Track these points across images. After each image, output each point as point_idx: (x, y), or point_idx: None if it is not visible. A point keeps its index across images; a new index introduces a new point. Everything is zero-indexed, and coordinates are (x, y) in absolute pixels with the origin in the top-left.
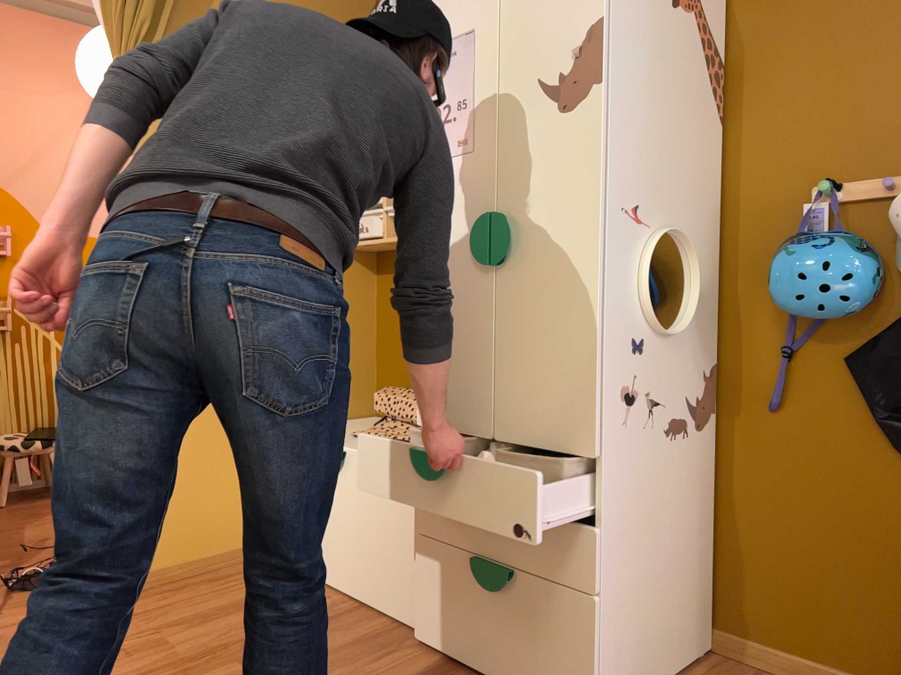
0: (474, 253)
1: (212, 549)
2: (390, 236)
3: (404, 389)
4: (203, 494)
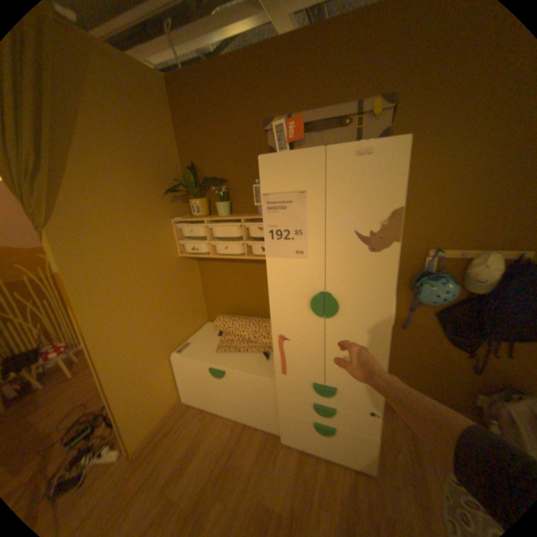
0: (310, 308)
1: (159, 417)
2: (211, 251)
3: (229, 317)
4: (148, 400)
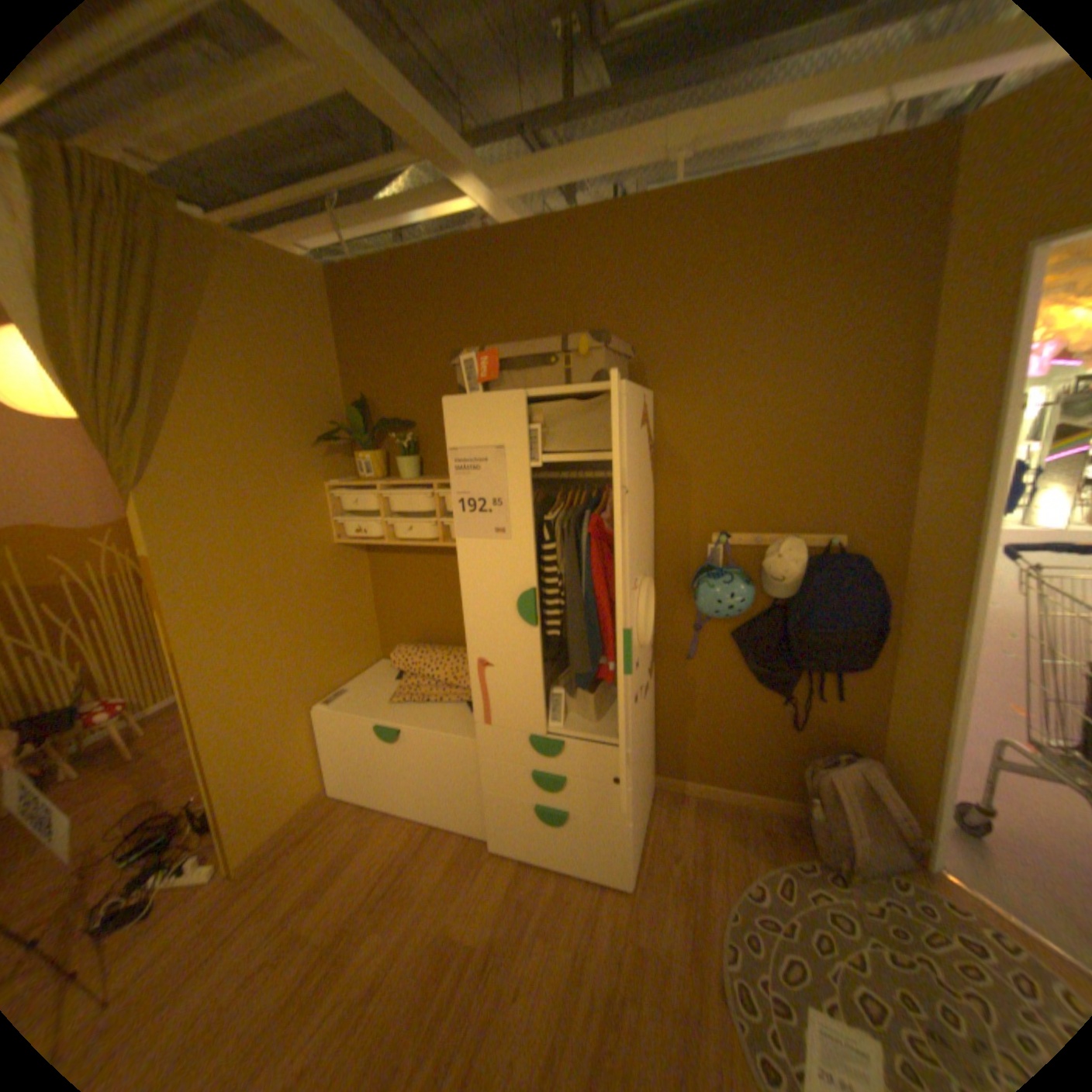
0: (519, 614)
1: (286, 816)
2: (387, 535)
3: (416, 648)
4: (270, 783)
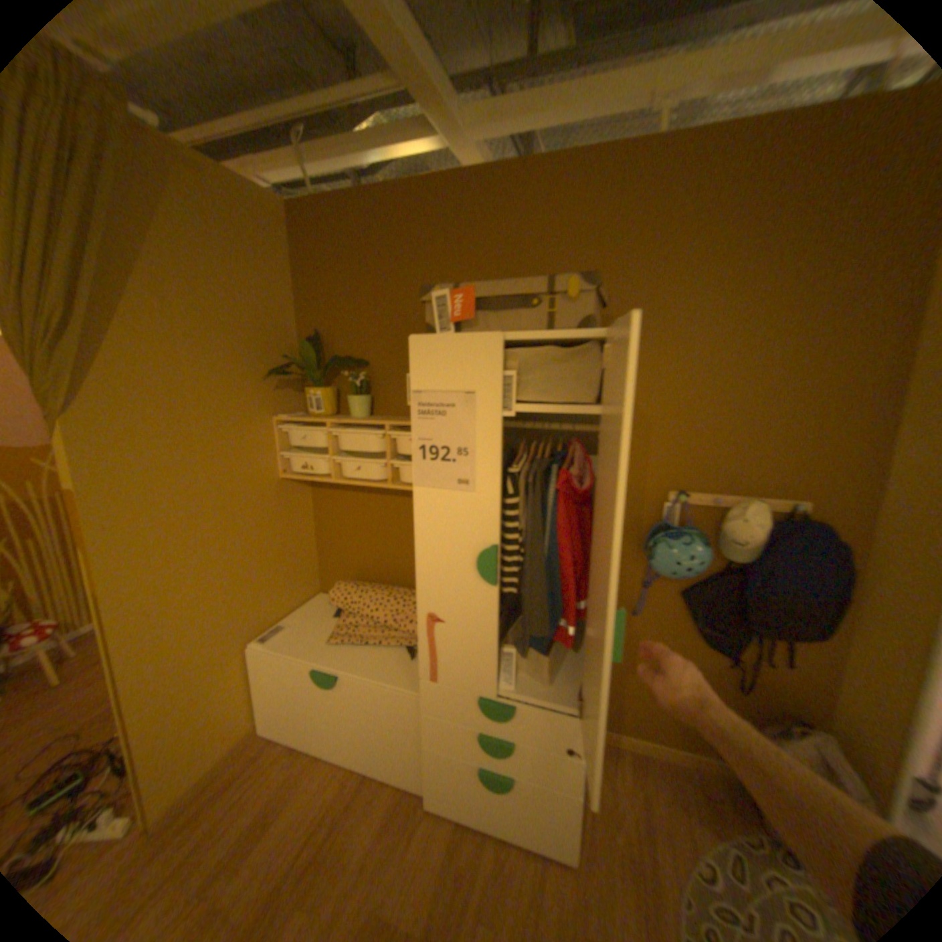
0: (477, 571)
1: (212, 759)
2: (333, 473)
3: (355, 586)
4: (197, 726)
